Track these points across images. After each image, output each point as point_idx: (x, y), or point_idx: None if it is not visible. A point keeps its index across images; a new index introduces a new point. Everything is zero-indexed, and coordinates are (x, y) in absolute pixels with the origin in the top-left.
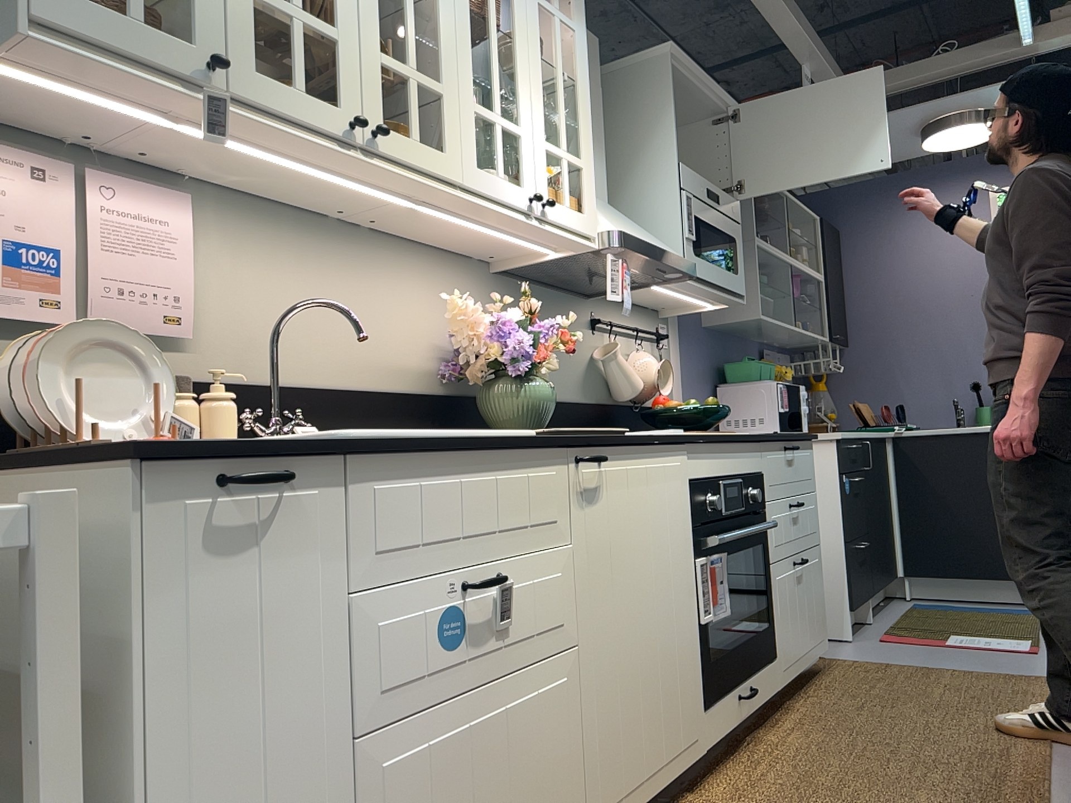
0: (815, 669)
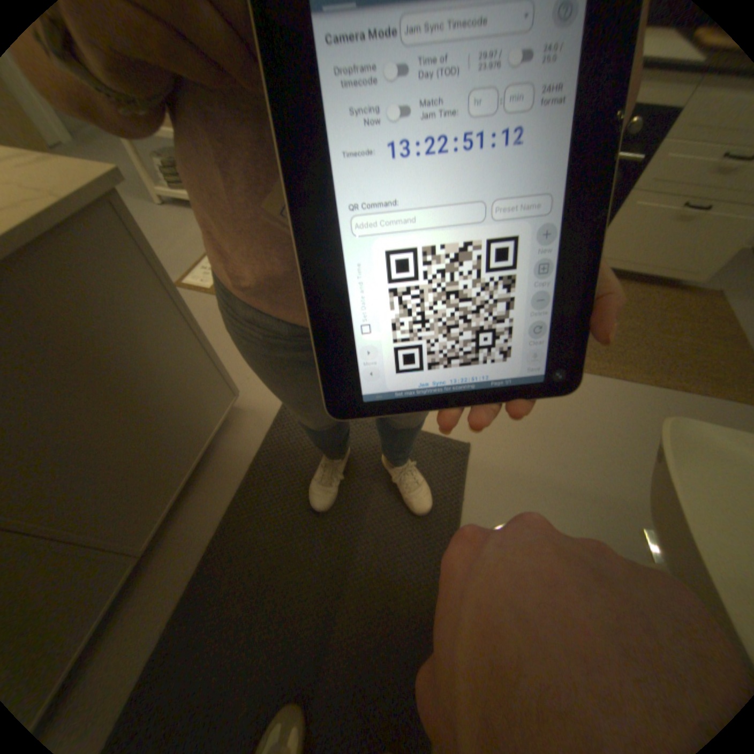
0: (683, 285)
